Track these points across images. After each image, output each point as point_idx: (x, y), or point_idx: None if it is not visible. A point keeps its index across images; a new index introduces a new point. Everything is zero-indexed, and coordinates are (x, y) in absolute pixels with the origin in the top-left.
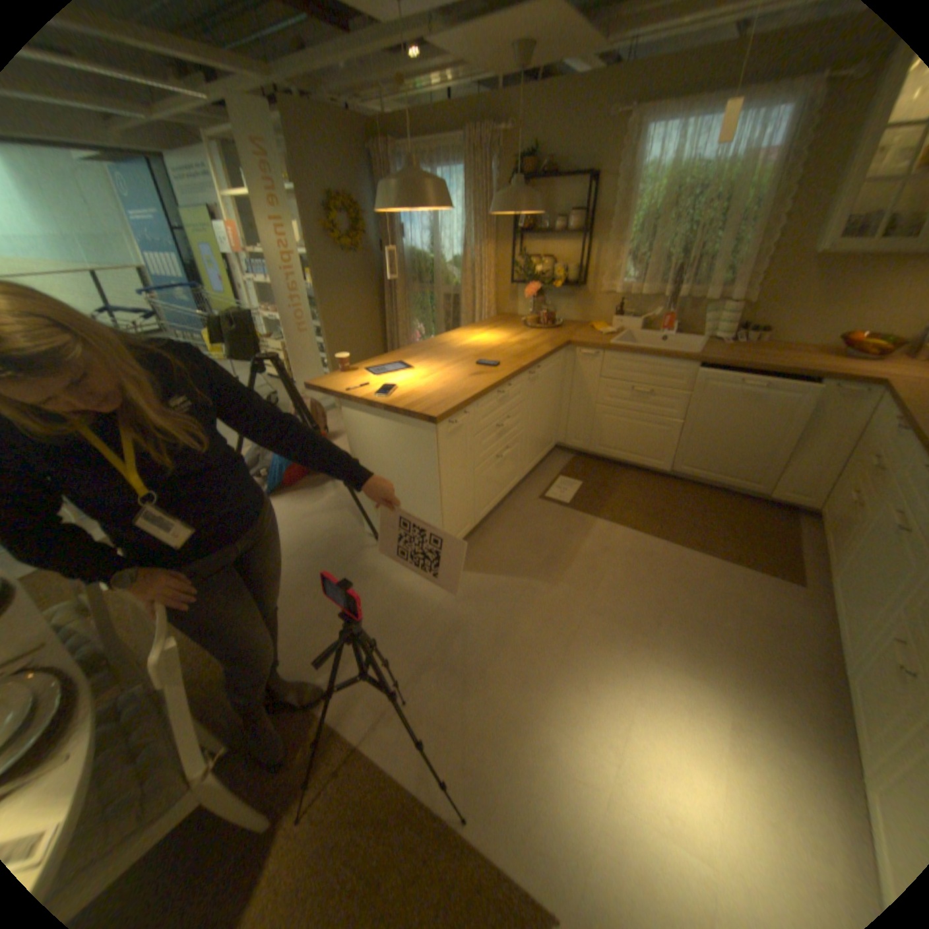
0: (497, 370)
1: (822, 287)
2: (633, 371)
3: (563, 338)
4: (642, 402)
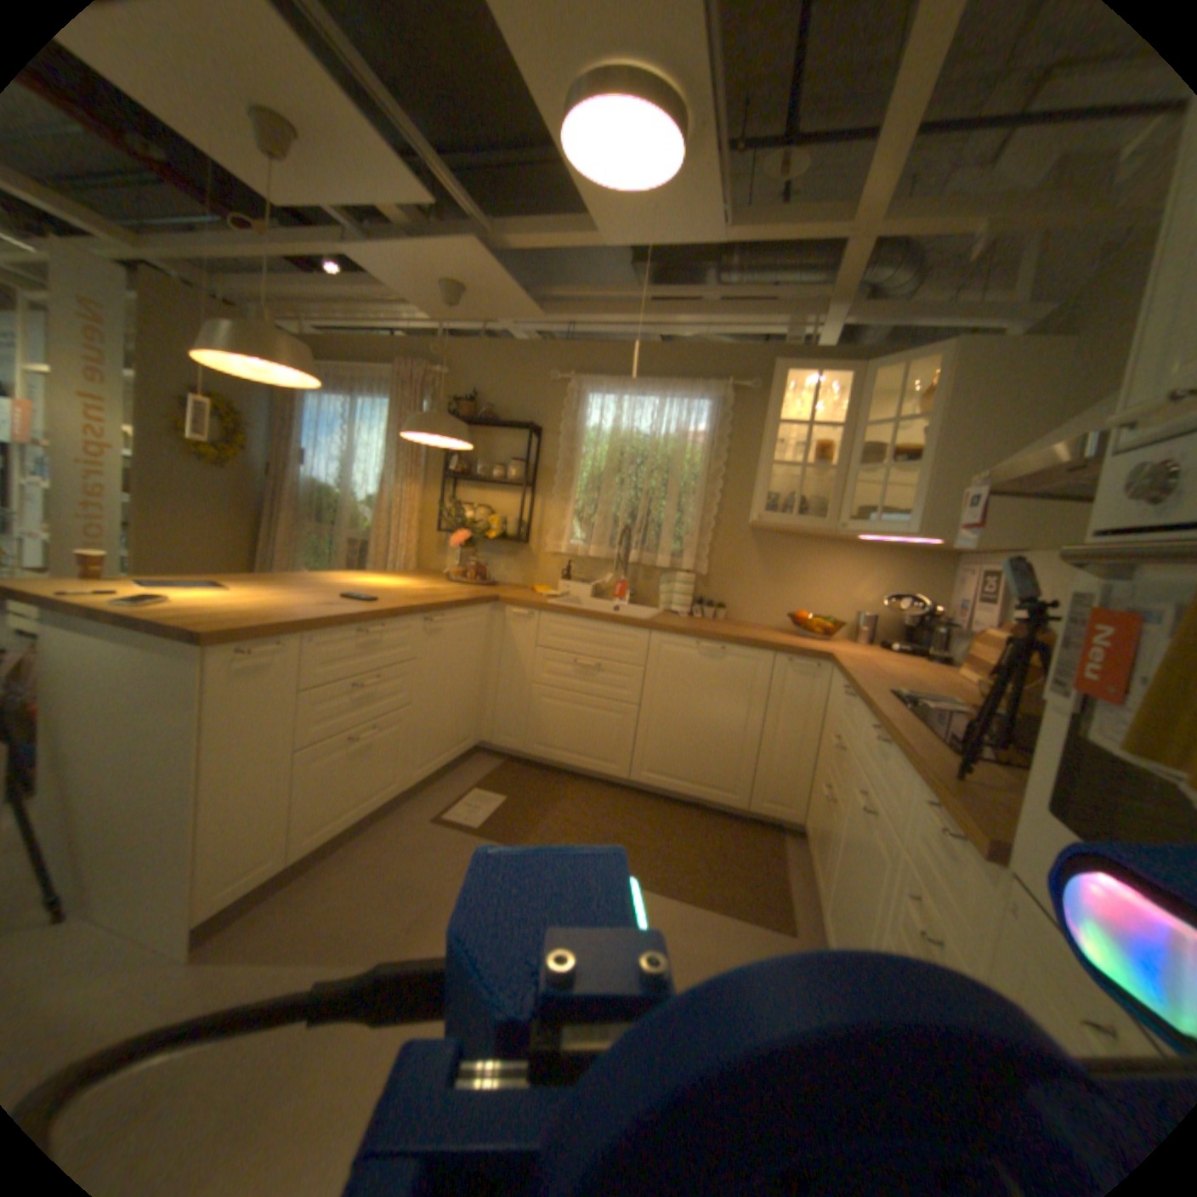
0: (371, 604)
1: (764, 567)
2: (576, 639)
3: (492, 594)
4: (589, 680)
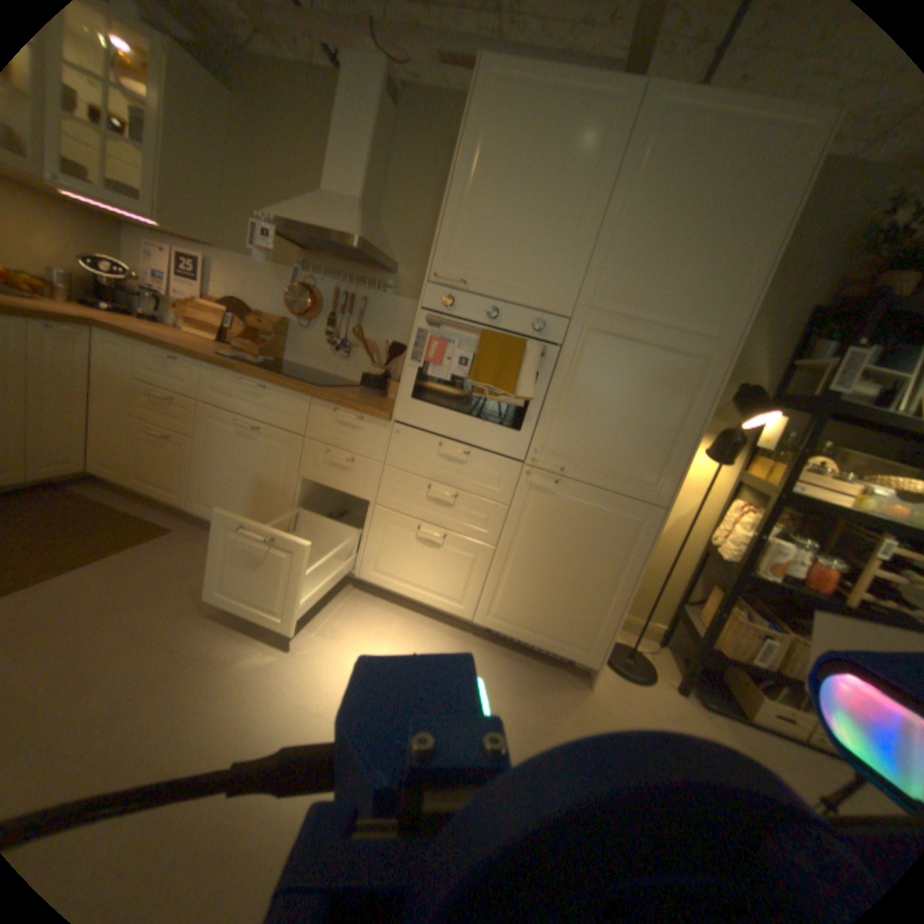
0: None
1: None
2: None
3: None
4: None
